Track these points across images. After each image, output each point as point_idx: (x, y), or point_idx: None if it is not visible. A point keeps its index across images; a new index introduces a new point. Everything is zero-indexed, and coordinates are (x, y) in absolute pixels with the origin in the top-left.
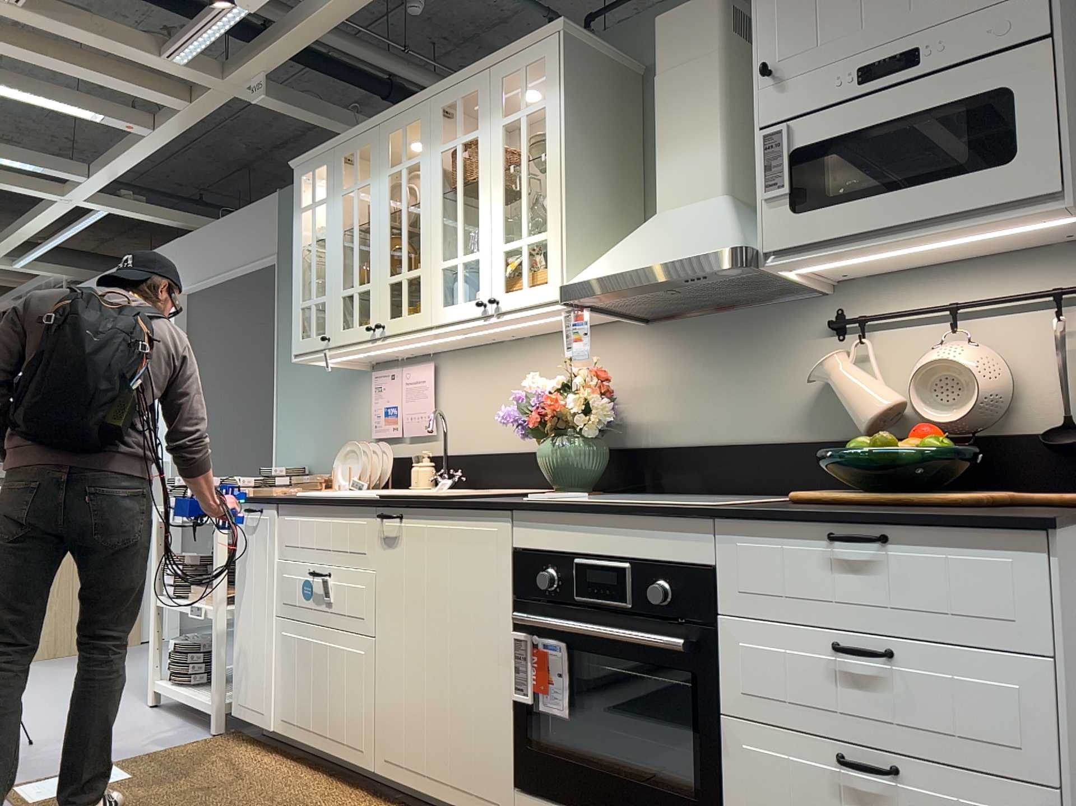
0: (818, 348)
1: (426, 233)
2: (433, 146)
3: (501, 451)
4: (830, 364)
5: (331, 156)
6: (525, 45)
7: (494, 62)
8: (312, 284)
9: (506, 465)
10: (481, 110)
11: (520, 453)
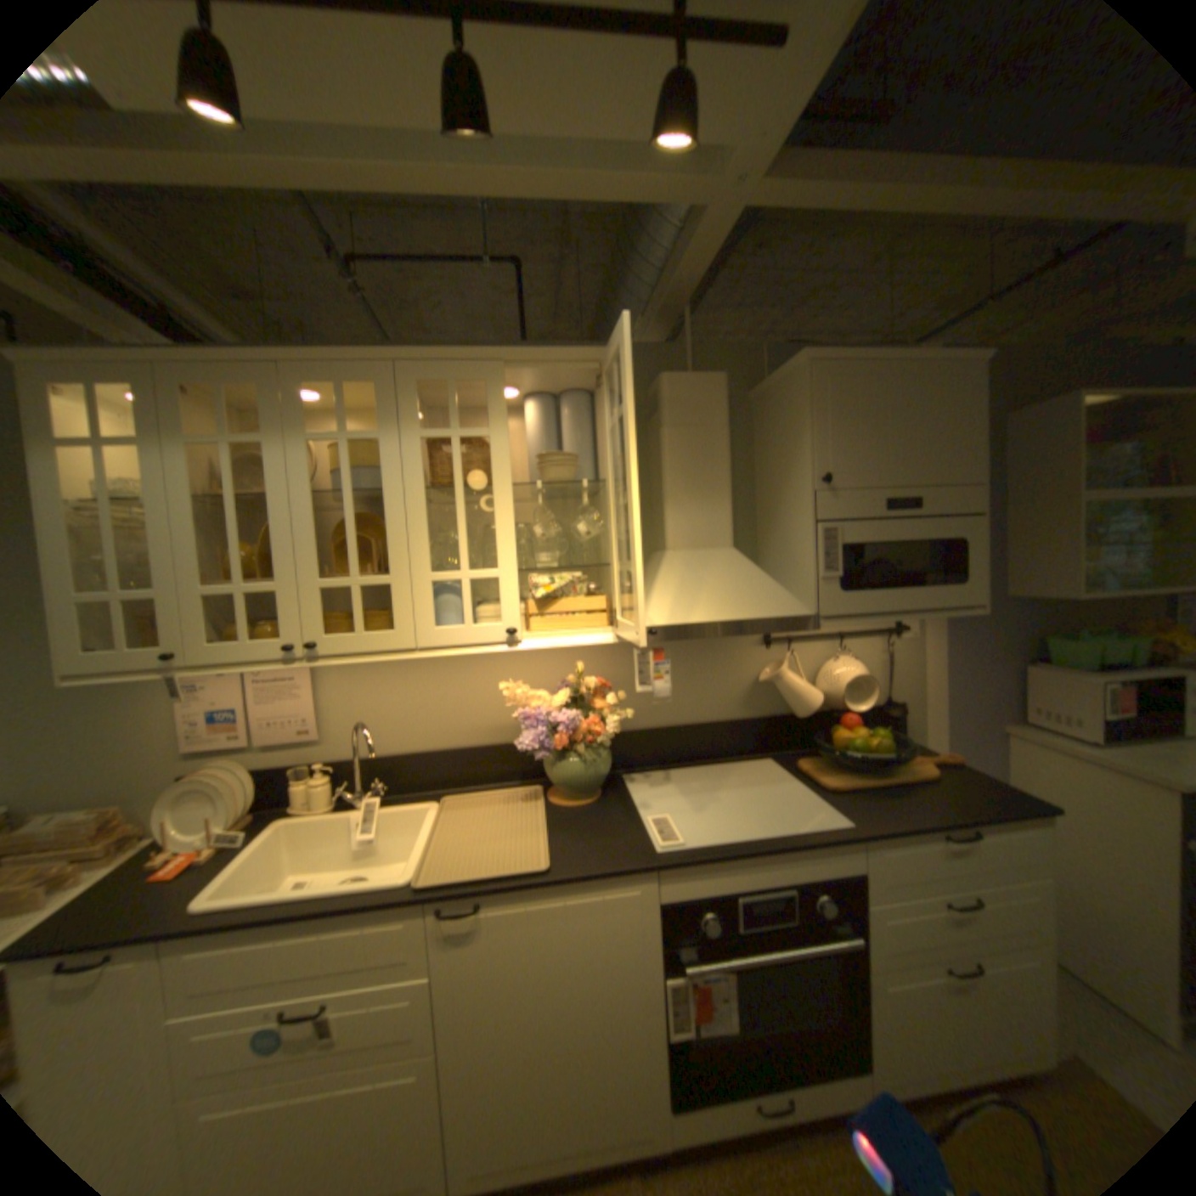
0: (753, 656)
1: (400, 535)
2: (404, 425)
3: (431, 751)
4: (784, 674)
5: (142, 370)
6: (566, 355)
7: (516, 355)
8: (107, 566)
9: (442, 765)
10: (495, 405)
11: (461, 750)
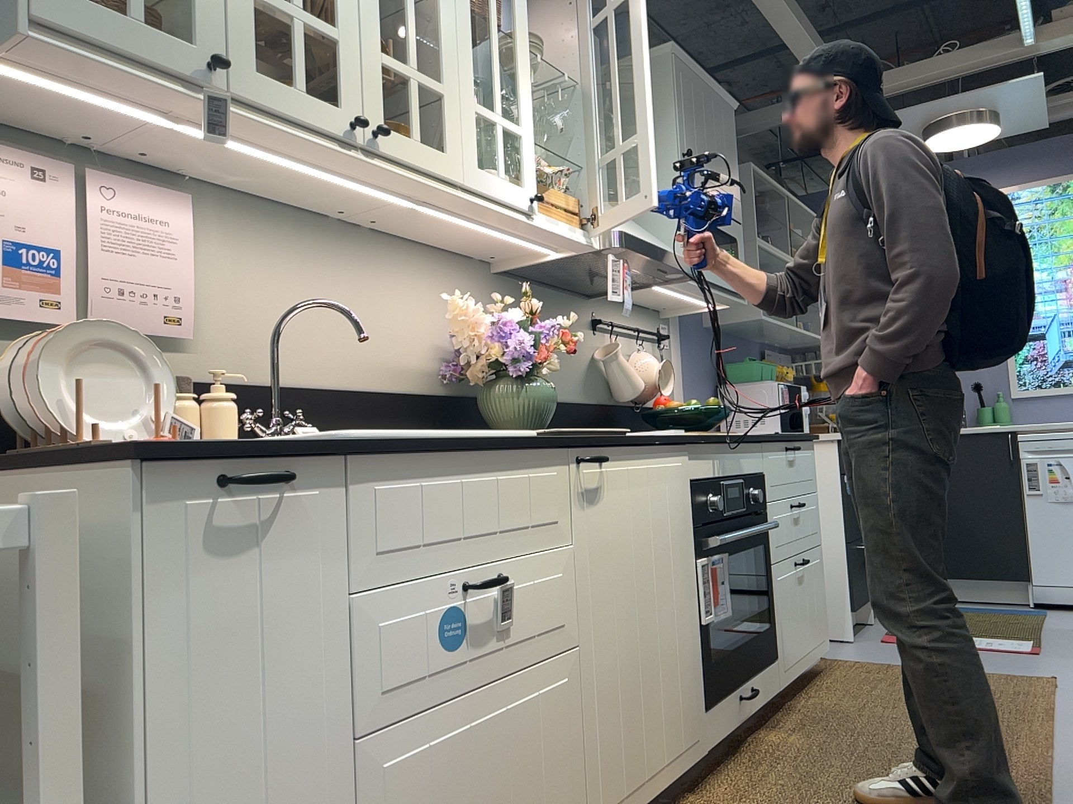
0: (589, 336)
1: (452, 41)
2: None
3: (333, 386)
4: (623, 350)
5: None
6: None
7: None
8: None
9: (347, 408)
10: None
11: (367, 392)
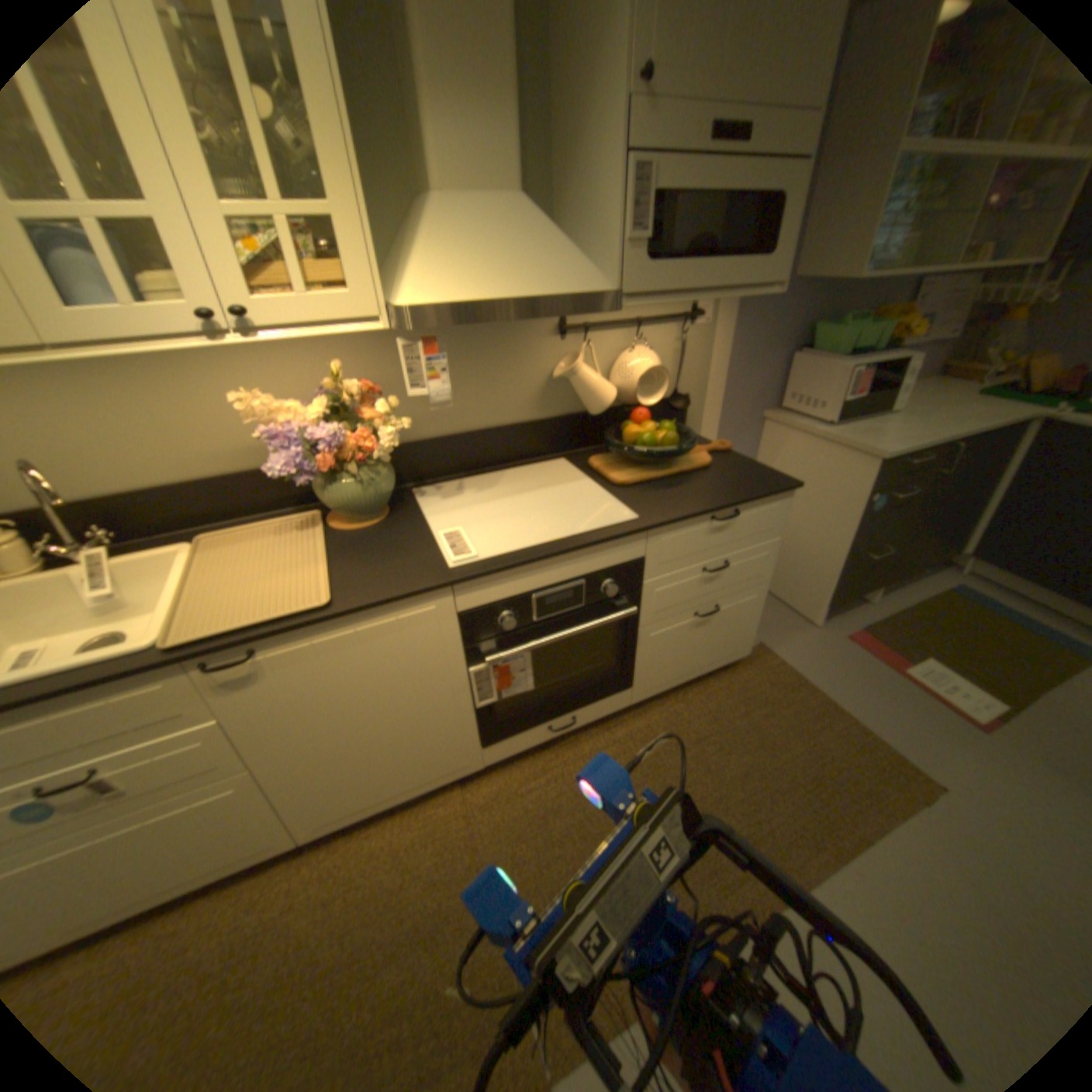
0: (546, 347)
1: None
2: None
3: (160, 485)
4: (578, 368)
5: None
6: None
7: None
8: None
9: (182, 500)
10: None
11: (204, 481)
